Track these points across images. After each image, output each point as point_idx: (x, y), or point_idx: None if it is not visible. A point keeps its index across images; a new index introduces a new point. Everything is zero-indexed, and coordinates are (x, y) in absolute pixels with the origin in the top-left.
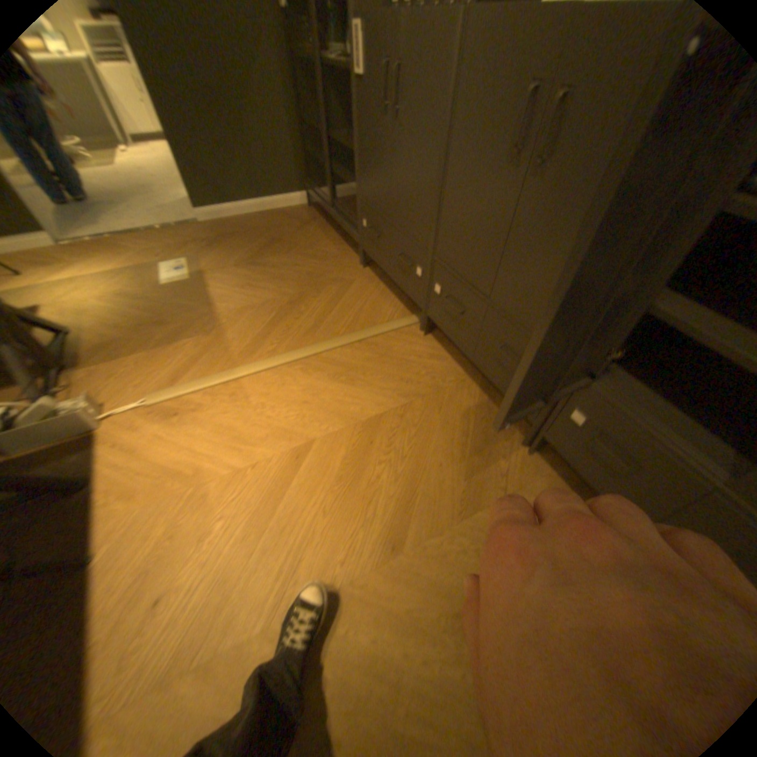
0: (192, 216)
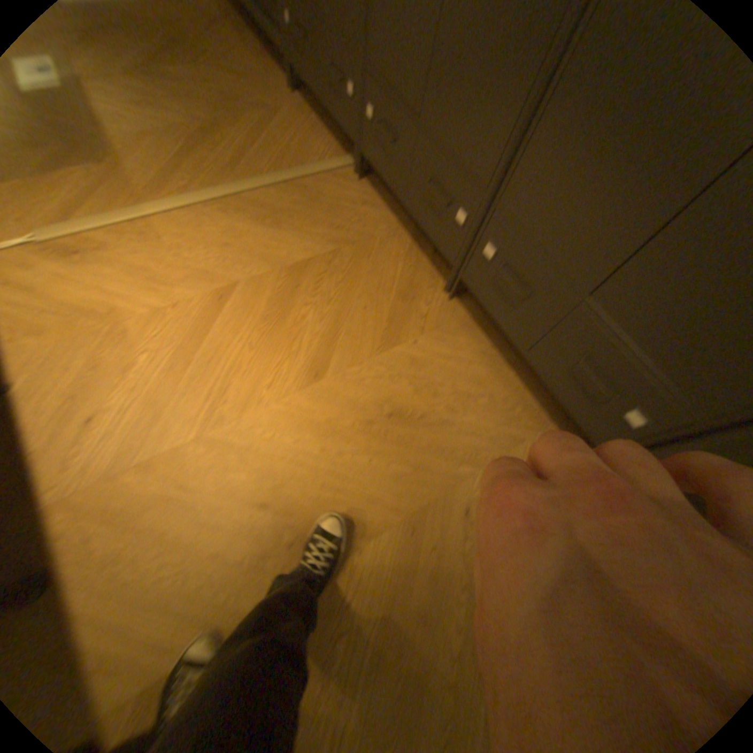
0: None
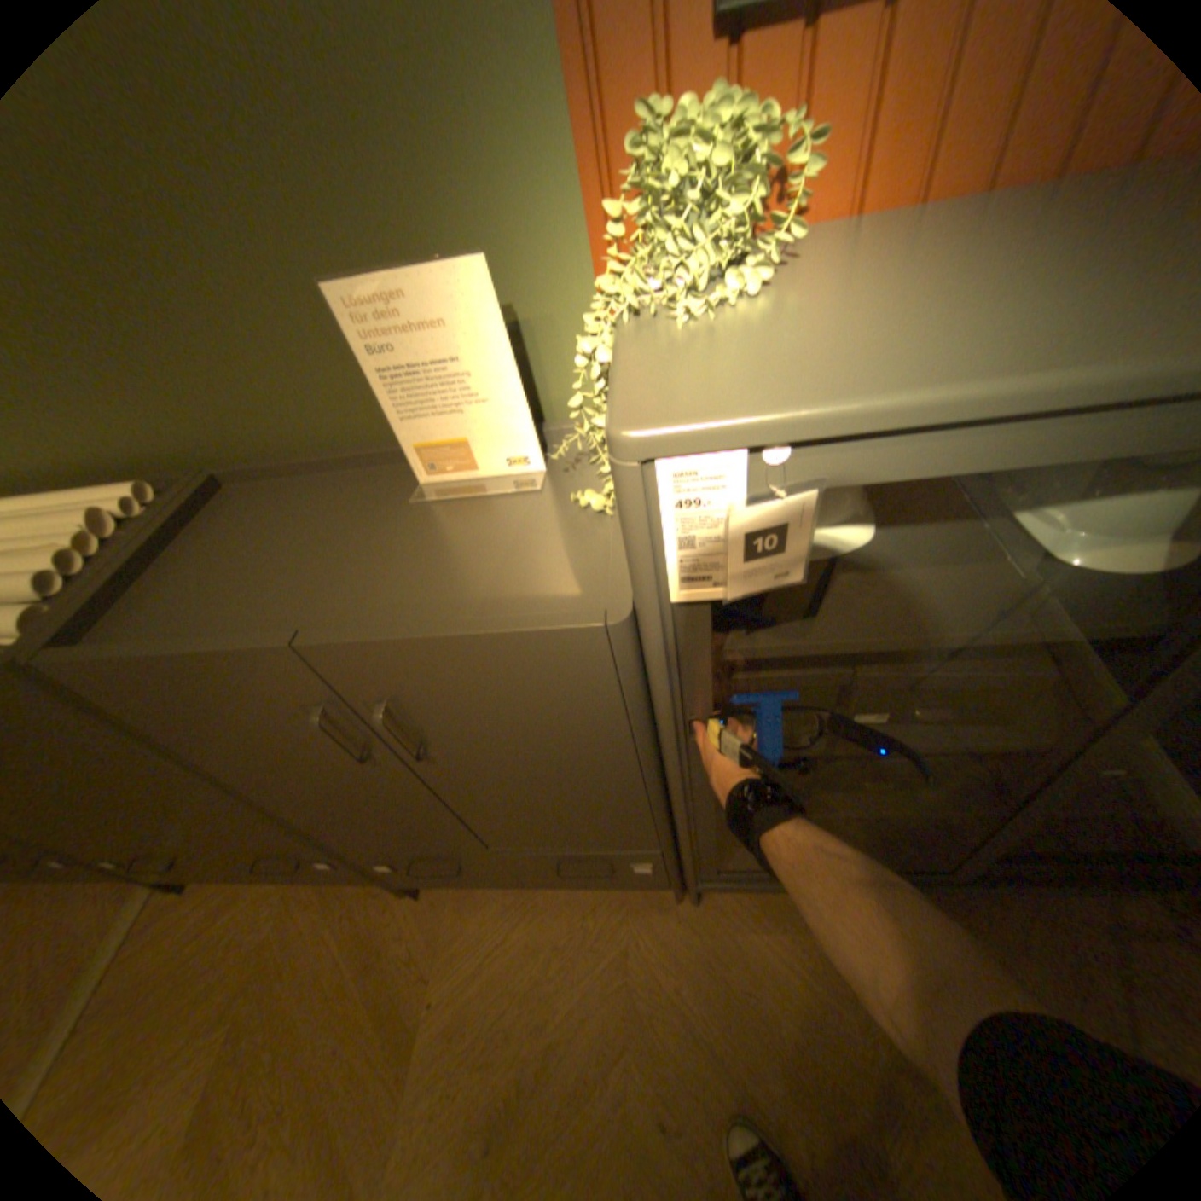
0: None
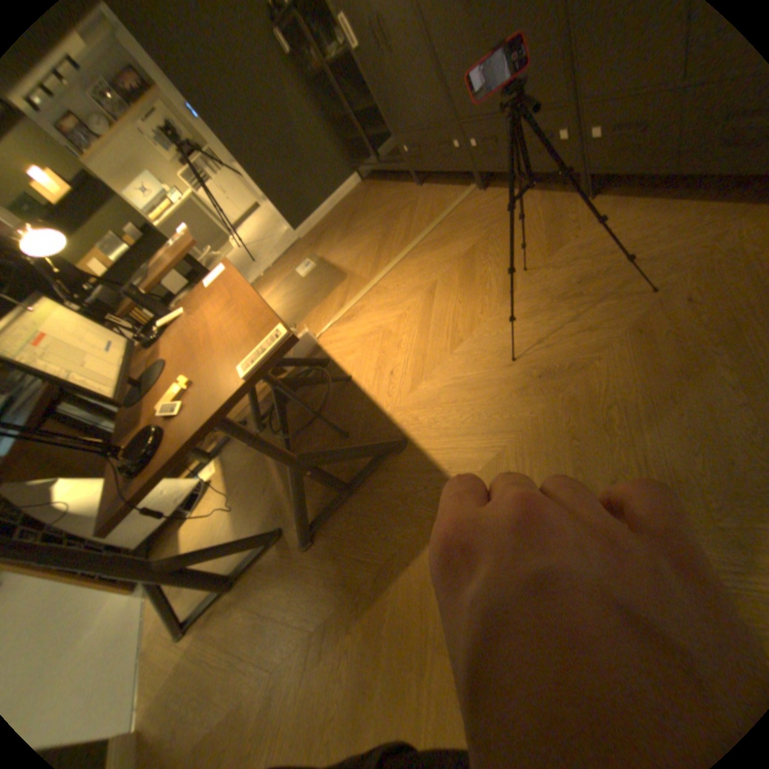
0: (296, 237)
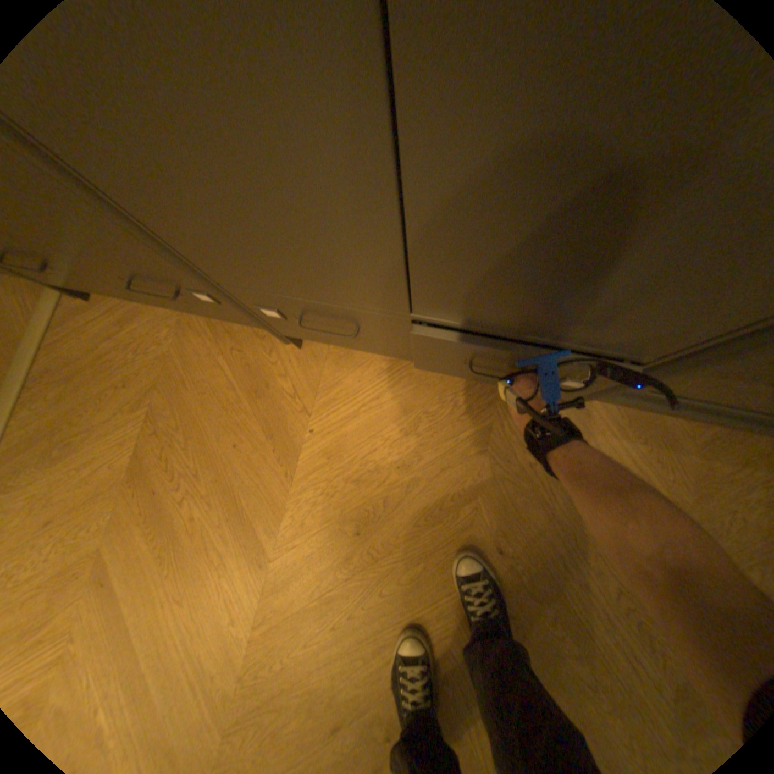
0: None
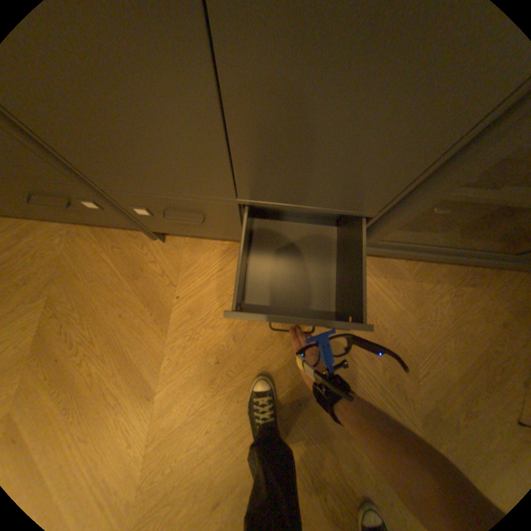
0: None
